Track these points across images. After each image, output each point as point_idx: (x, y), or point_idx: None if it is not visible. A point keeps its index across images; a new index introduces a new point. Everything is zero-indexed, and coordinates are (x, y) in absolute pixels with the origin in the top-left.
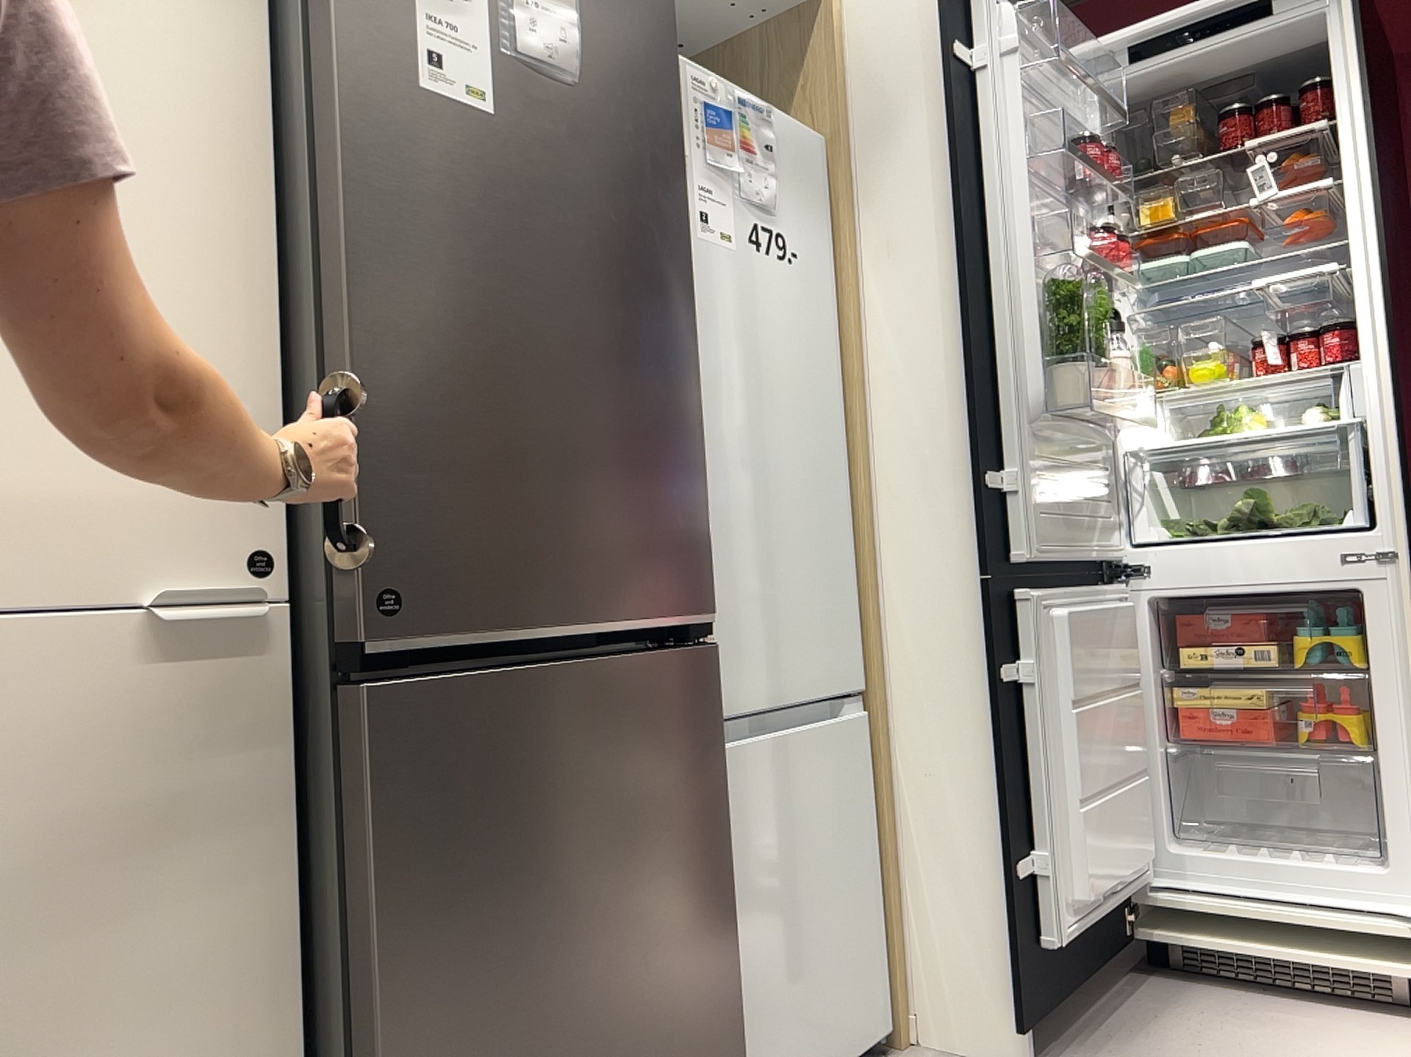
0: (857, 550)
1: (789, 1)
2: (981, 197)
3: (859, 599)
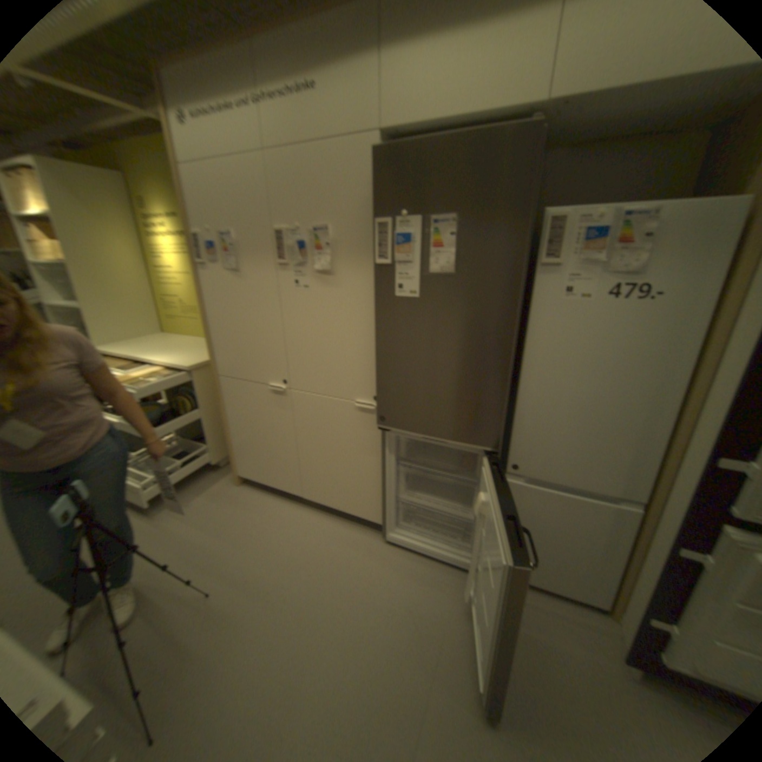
0: (672, 444)
1: None
2: None
3: (664, 466)
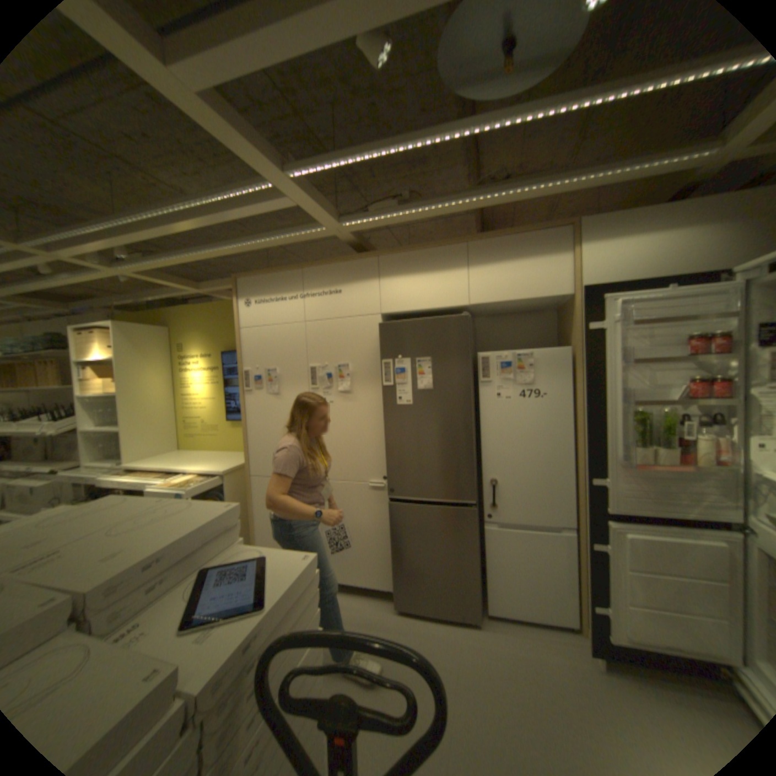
0: (579, 484)
1: (568, 297)
2: (604, 379)
3: (579, 500)
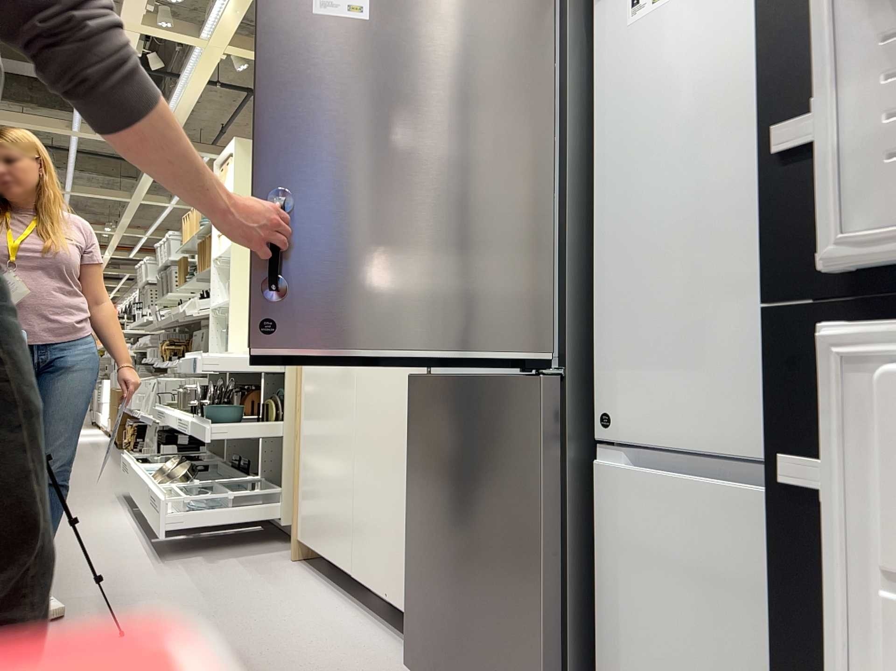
0: None
1: None
2: None
3: None
